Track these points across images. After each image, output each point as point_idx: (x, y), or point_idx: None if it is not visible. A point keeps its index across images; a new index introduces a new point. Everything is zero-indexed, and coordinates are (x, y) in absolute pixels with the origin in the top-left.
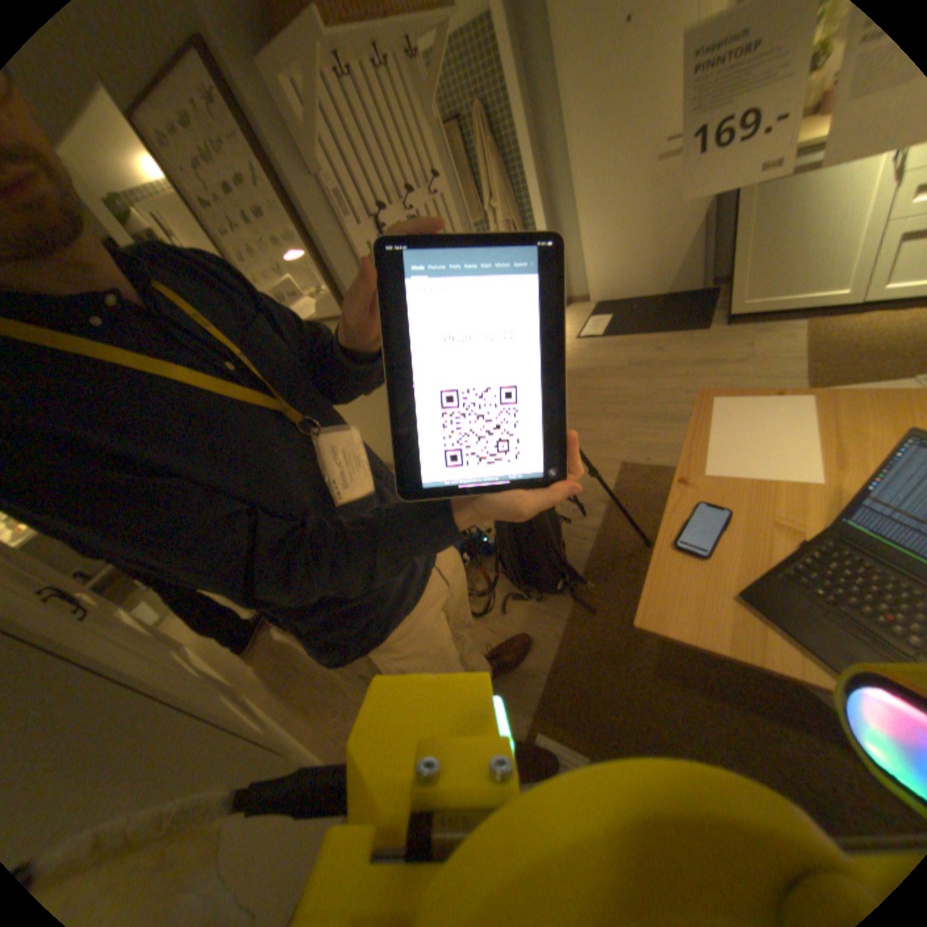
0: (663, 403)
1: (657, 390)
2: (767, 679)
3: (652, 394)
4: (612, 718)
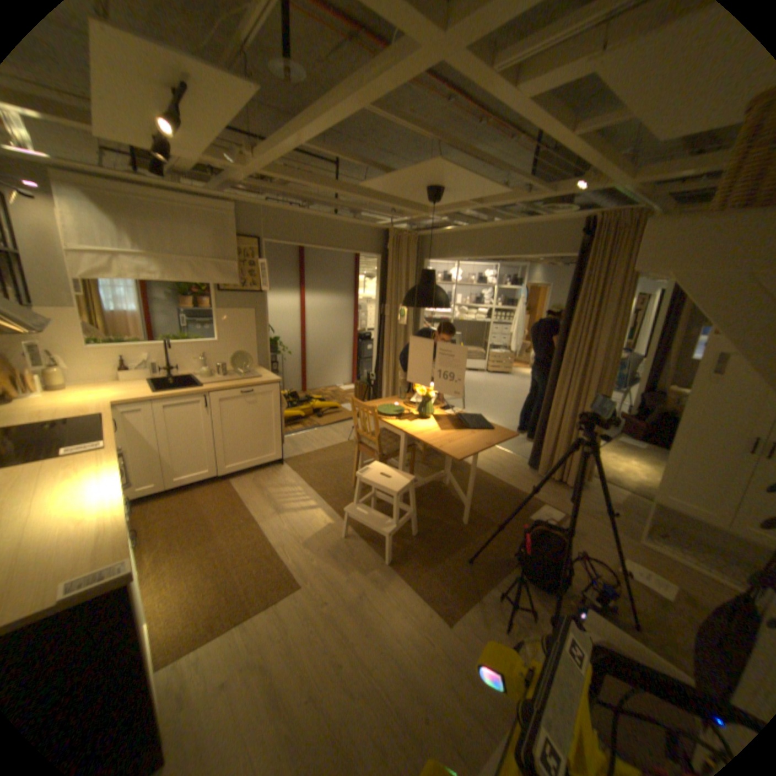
0: (369, 669)
1: (353, 698)
2: (458, 510)
3: (364, 695)
4: (516, 521)
